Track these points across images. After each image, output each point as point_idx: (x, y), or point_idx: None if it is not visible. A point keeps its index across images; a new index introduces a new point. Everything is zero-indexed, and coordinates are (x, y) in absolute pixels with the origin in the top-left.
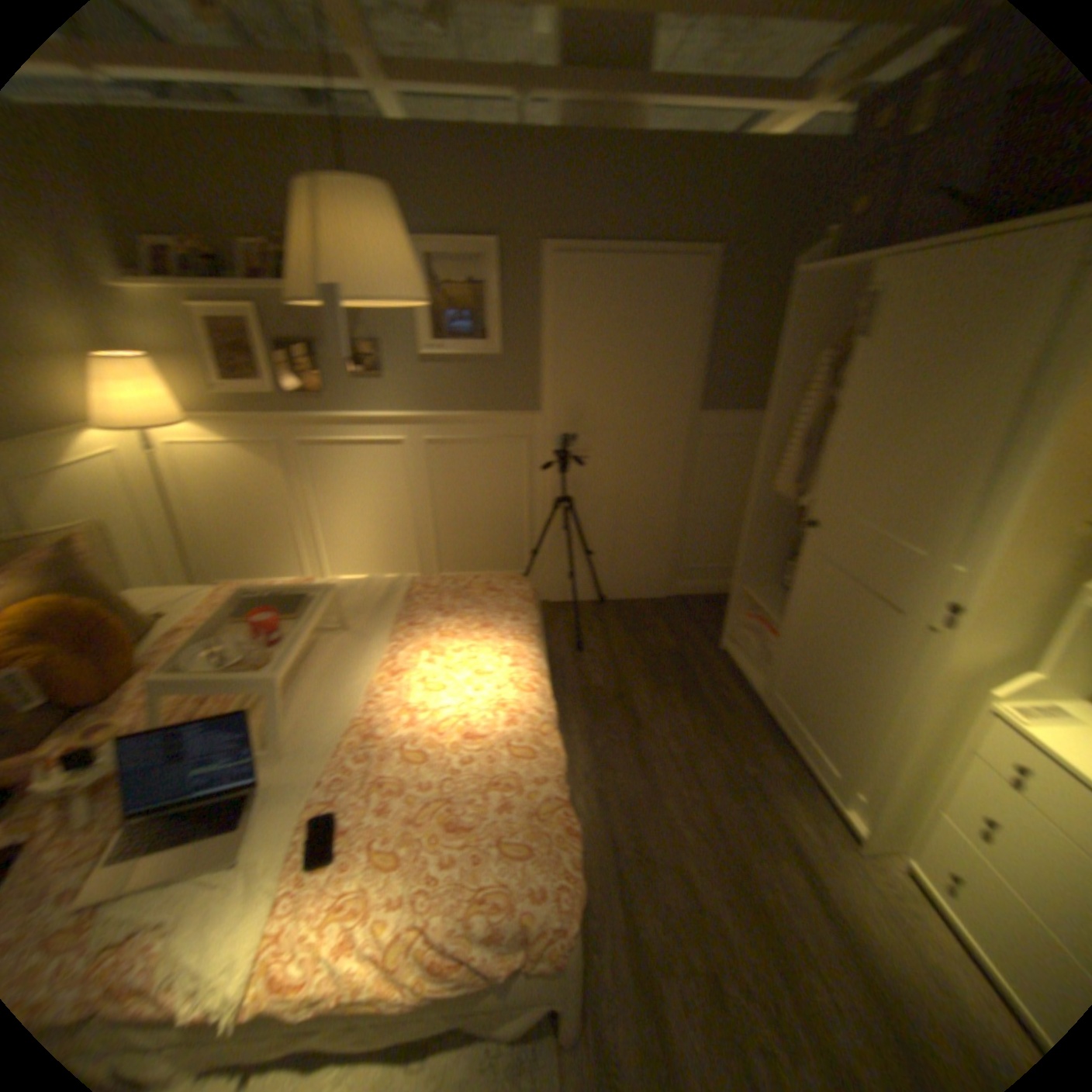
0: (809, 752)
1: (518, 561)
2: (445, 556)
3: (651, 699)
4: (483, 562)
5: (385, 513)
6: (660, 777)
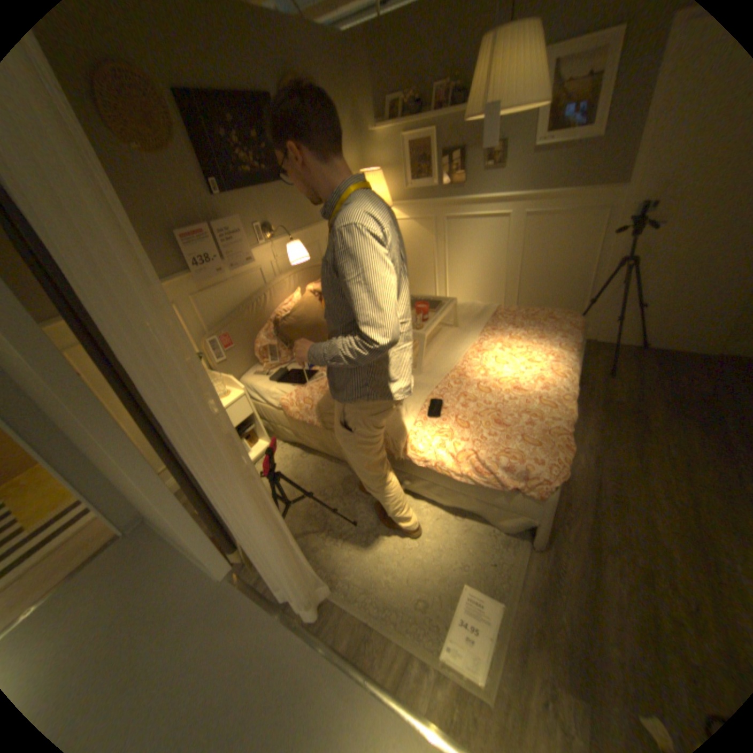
0: None
1: (576, 307)
2: (520, 298)
3: (666, 420)
4: (547, 305)
5: (486, 266)
6: (653, 465)
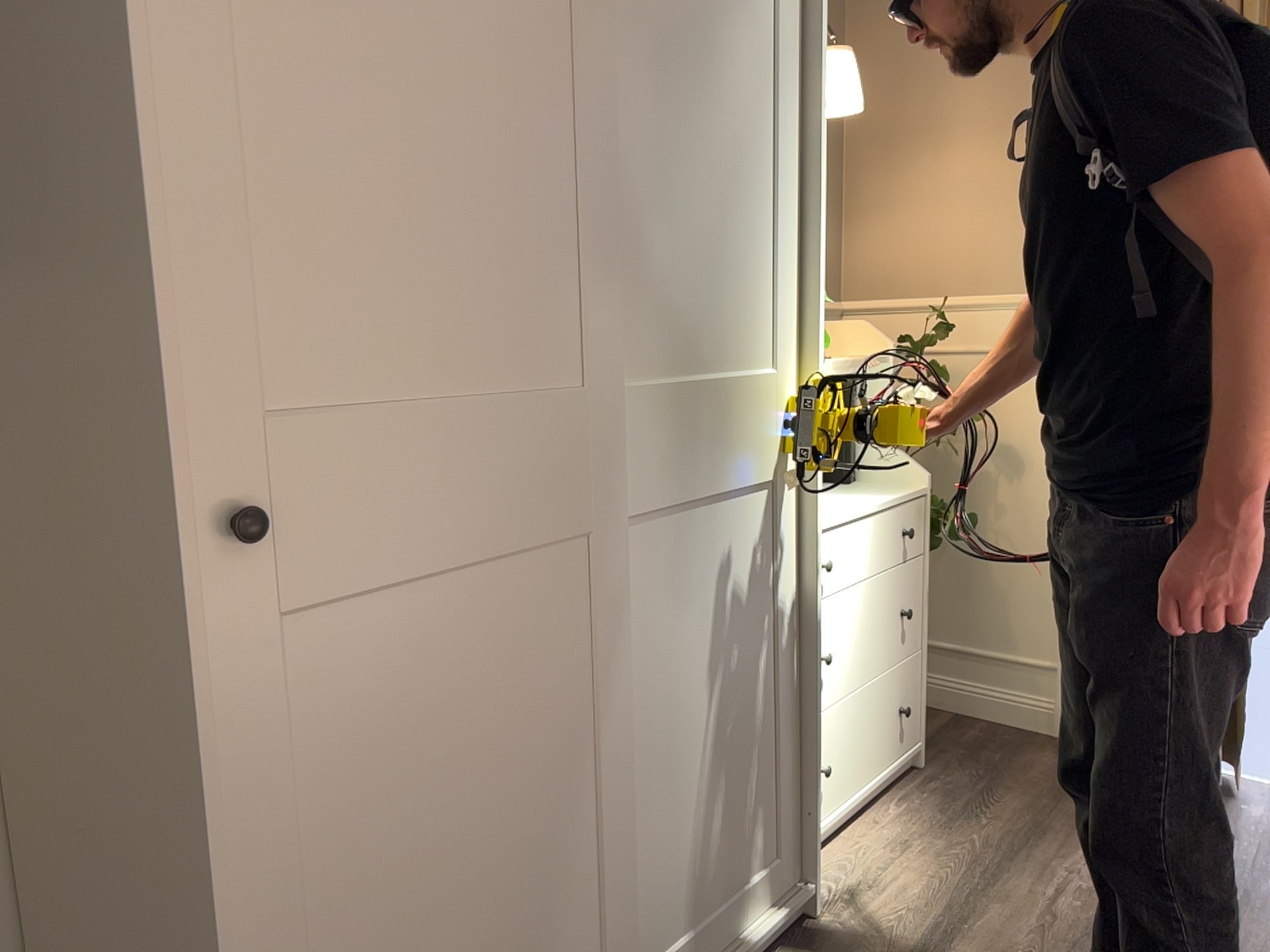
0: None
1: None
2: None
3: None
4: None
5: None
6: None
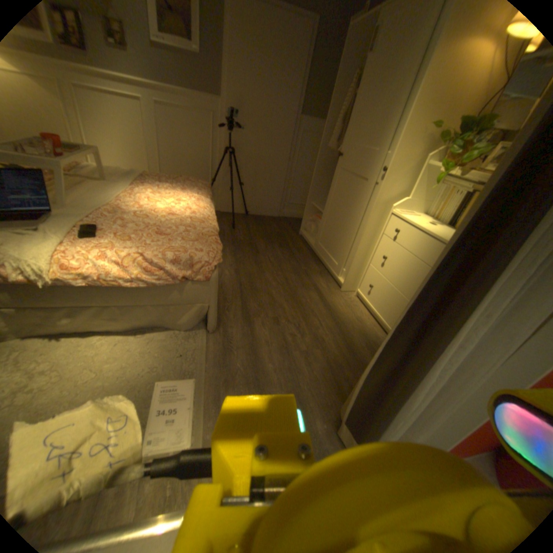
0: (327, 261)
1: None
2: None
3: (264, 245)
4: None
5: (126, 143)
6: (263, 266)
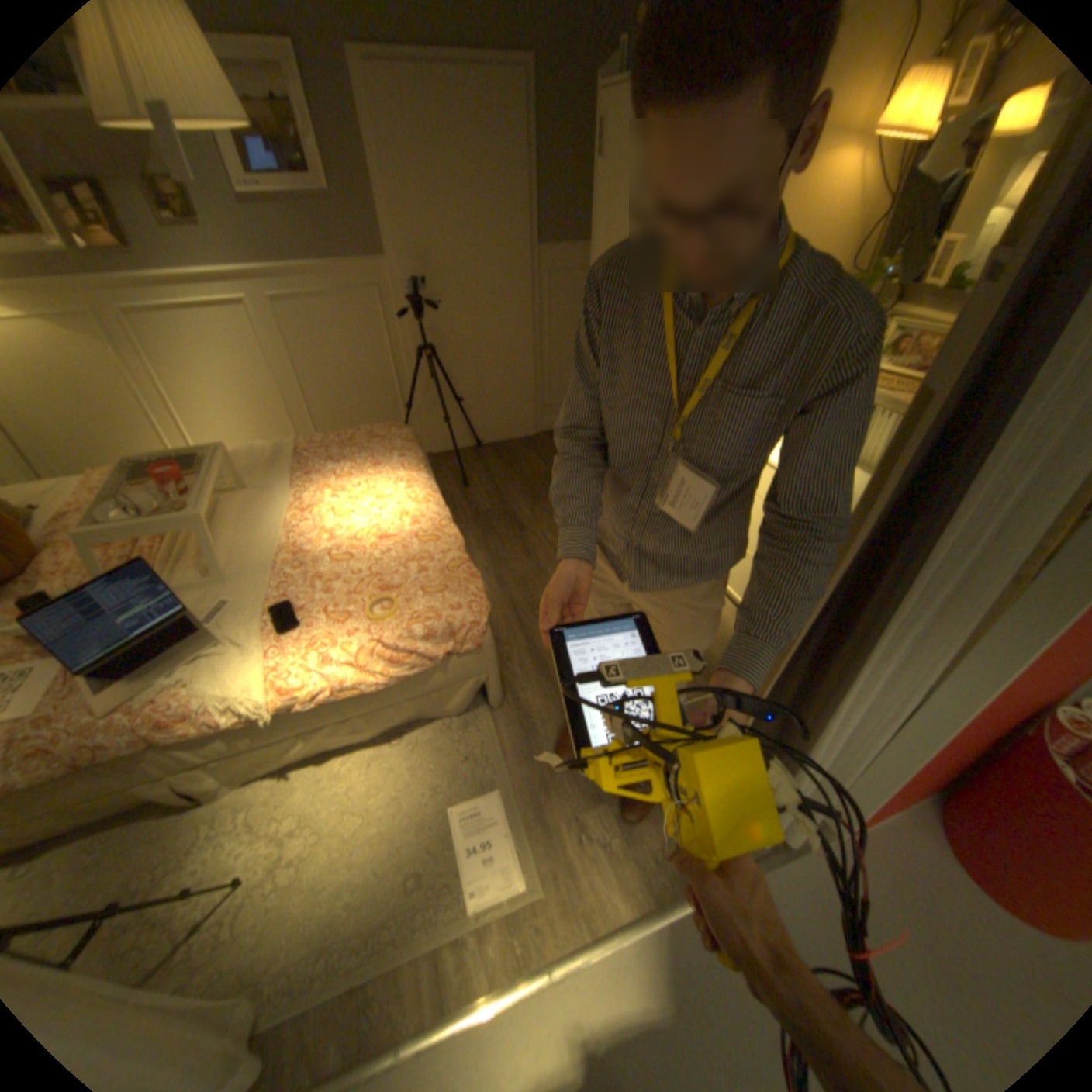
0: None
1: (393, 418)
2: (318, 423)
3: (529, 510)
4: (357, 424)
5: (241, 385)
6: (541, 558)
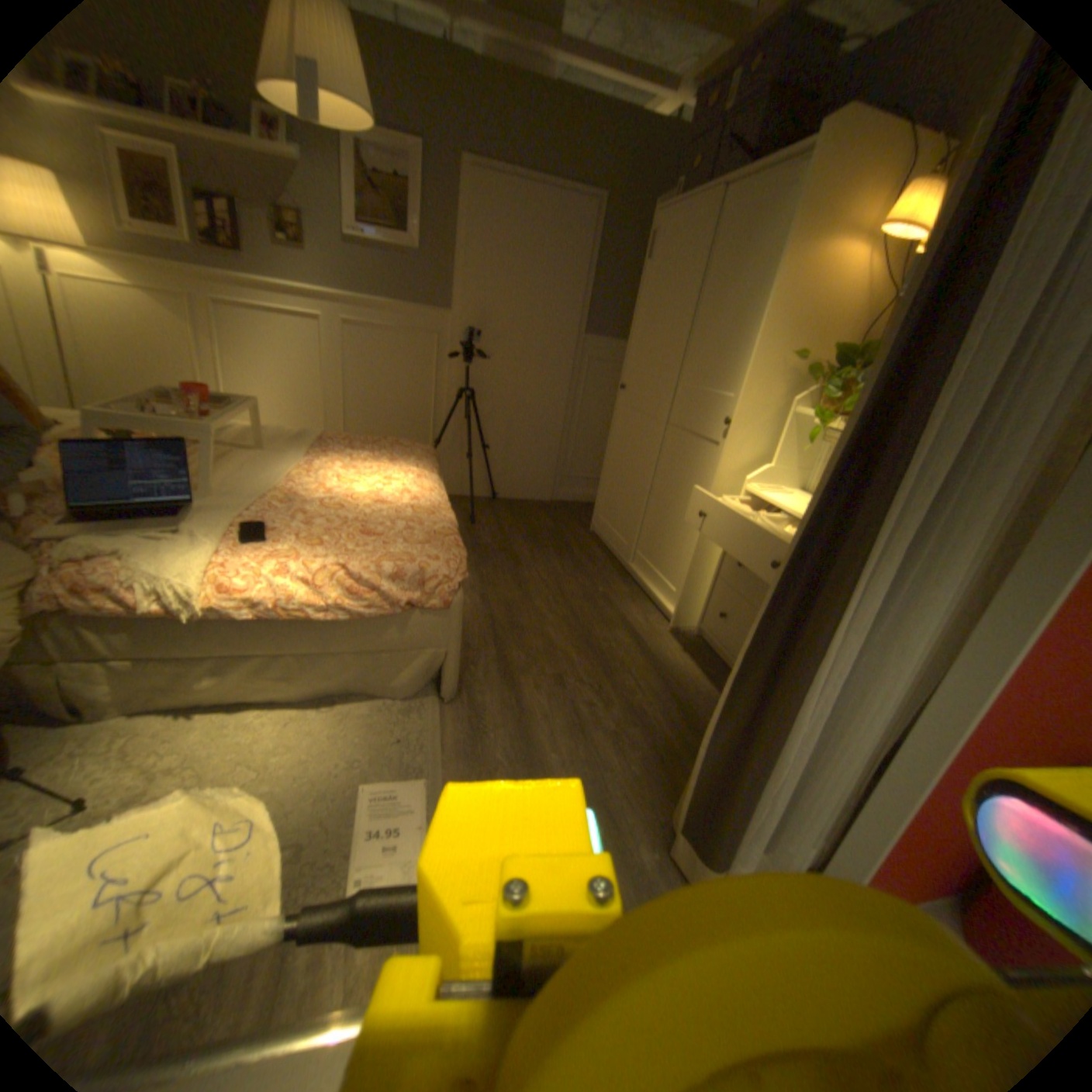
0: (644, 575)
1: None
2: None
3: (529, 551)
4: None
5: (291, 387)
6: (531, 588)
